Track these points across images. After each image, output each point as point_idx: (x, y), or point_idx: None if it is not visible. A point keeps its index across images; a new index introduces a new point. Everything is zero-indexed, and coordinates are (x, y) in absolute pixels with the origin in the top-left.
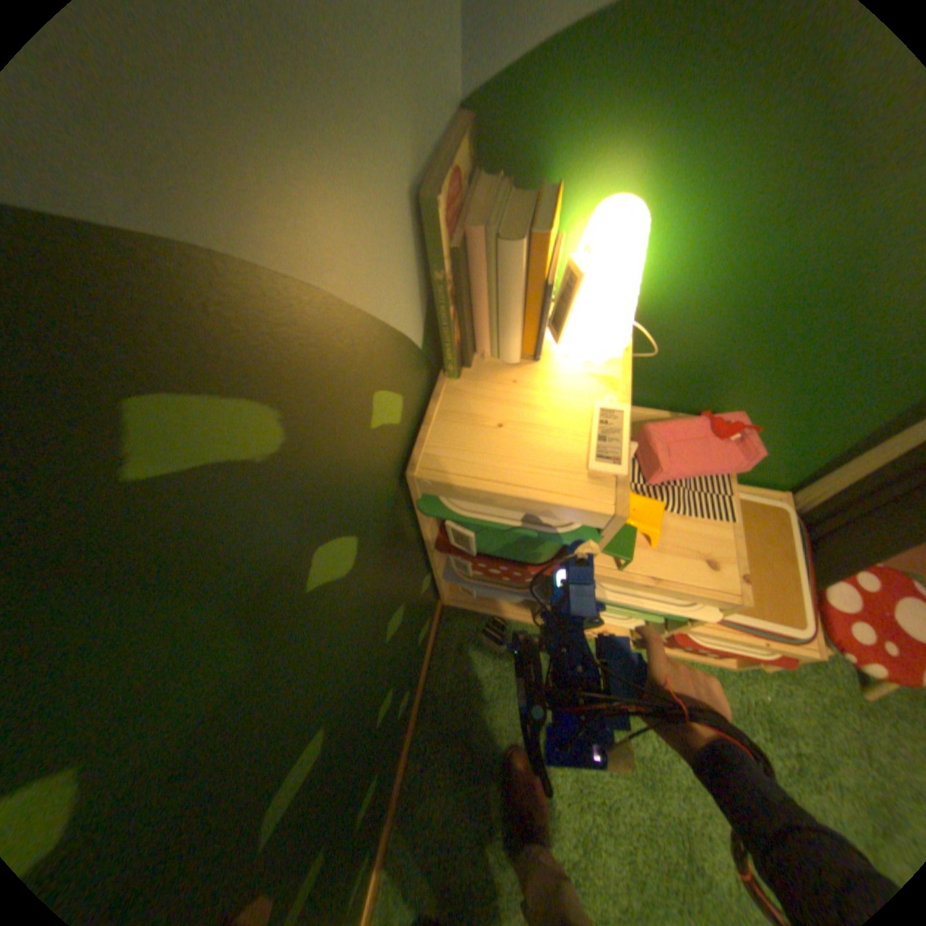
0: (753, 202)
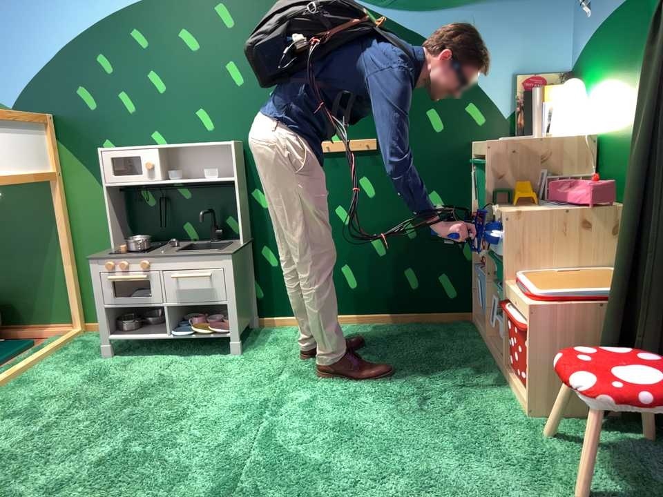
0: (615, 79)
